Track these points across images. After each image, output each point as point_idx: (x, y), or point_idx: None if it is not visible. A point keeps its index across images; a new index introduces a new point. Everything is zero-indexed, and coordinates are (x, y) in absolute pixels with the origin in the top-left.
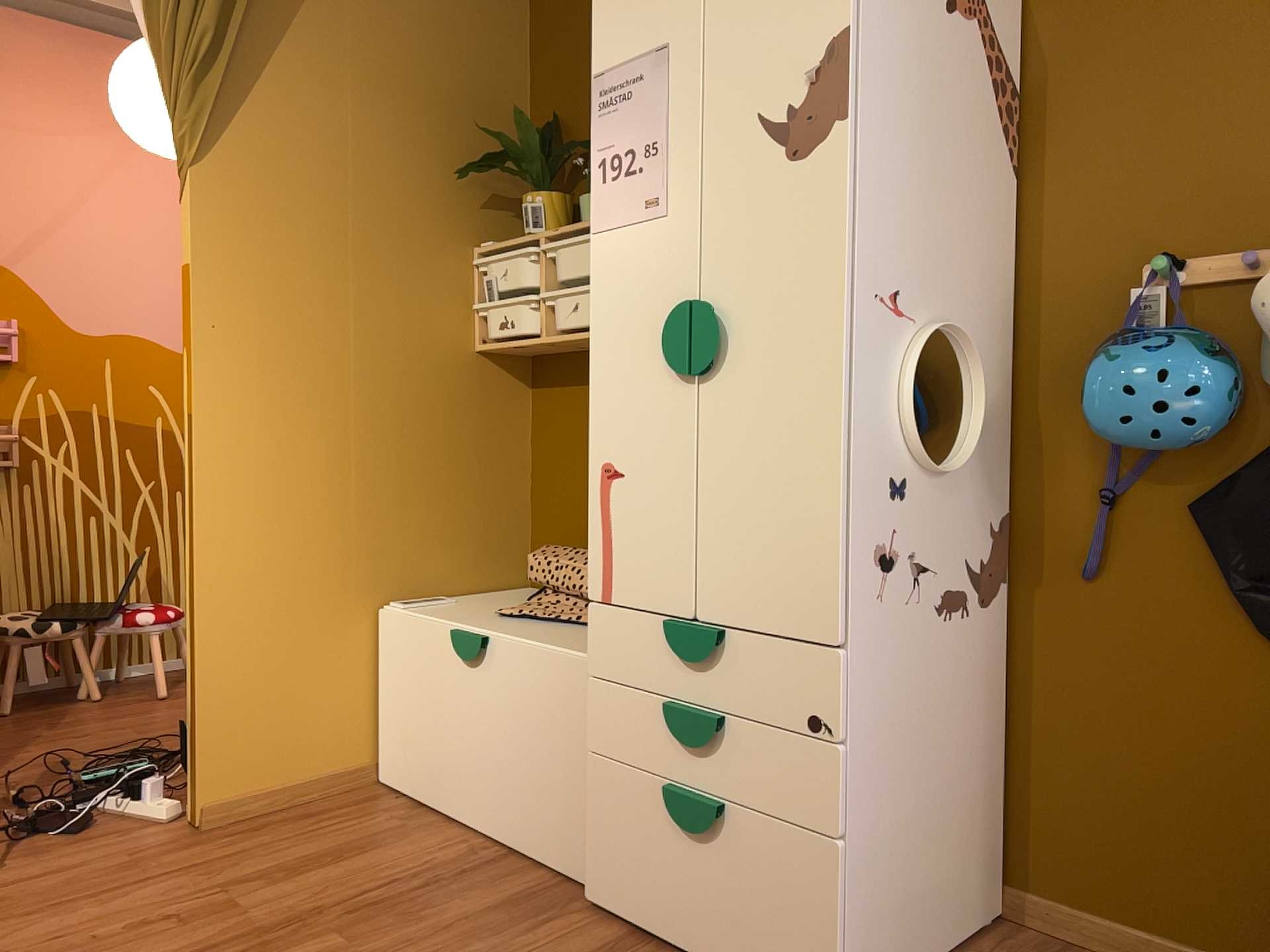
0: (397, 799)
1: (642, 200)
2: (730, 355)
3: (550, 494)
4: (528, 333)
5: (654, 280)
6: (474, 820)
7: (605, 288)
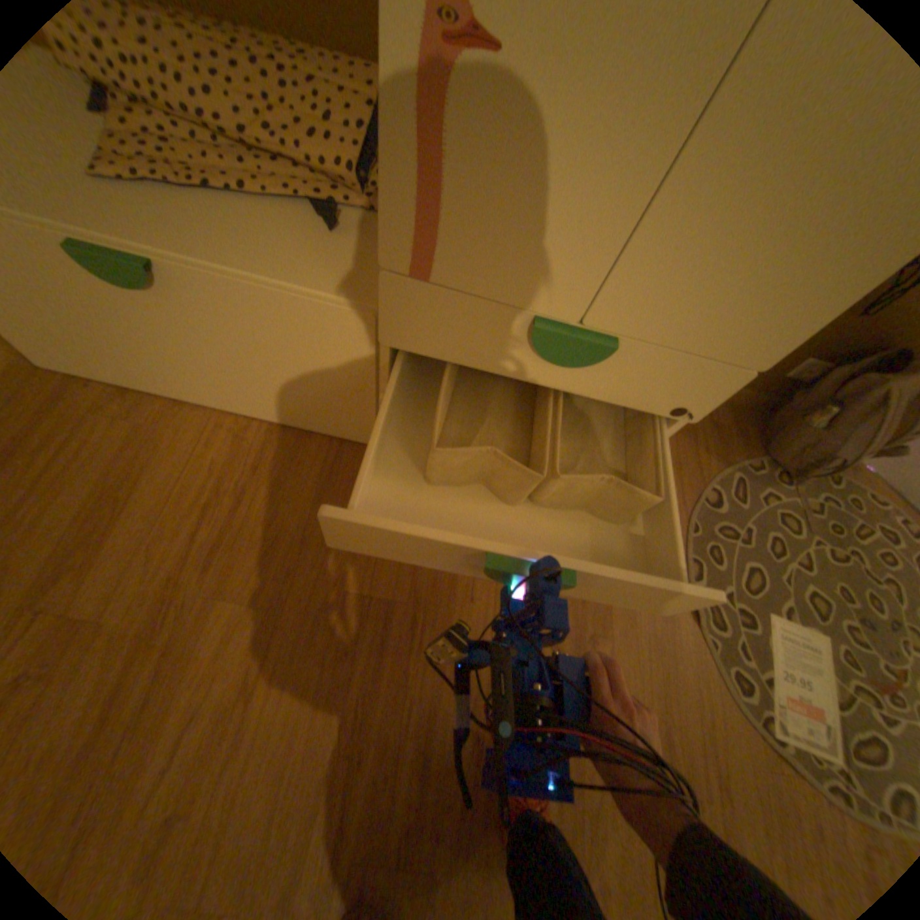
0: (91, 386)
1: None
2: None
3: None
4: None
5: None
6: (213, 402)
7: None
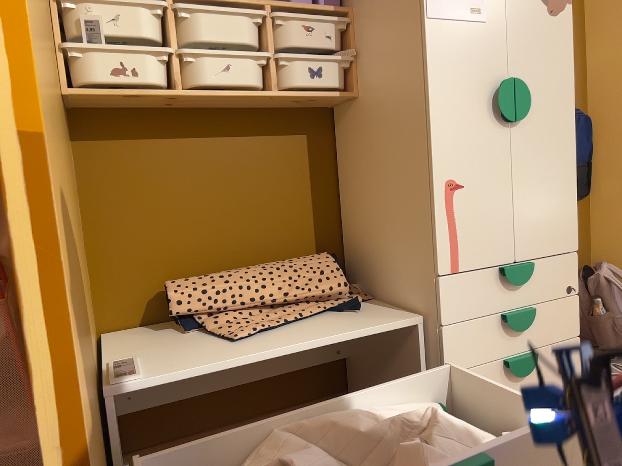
0: None
1: (469, 7)
2: (529, 112)
3: (122, 240)
4: (151, 85)
5: (479, 61)
6: None
7: (442, 60)
